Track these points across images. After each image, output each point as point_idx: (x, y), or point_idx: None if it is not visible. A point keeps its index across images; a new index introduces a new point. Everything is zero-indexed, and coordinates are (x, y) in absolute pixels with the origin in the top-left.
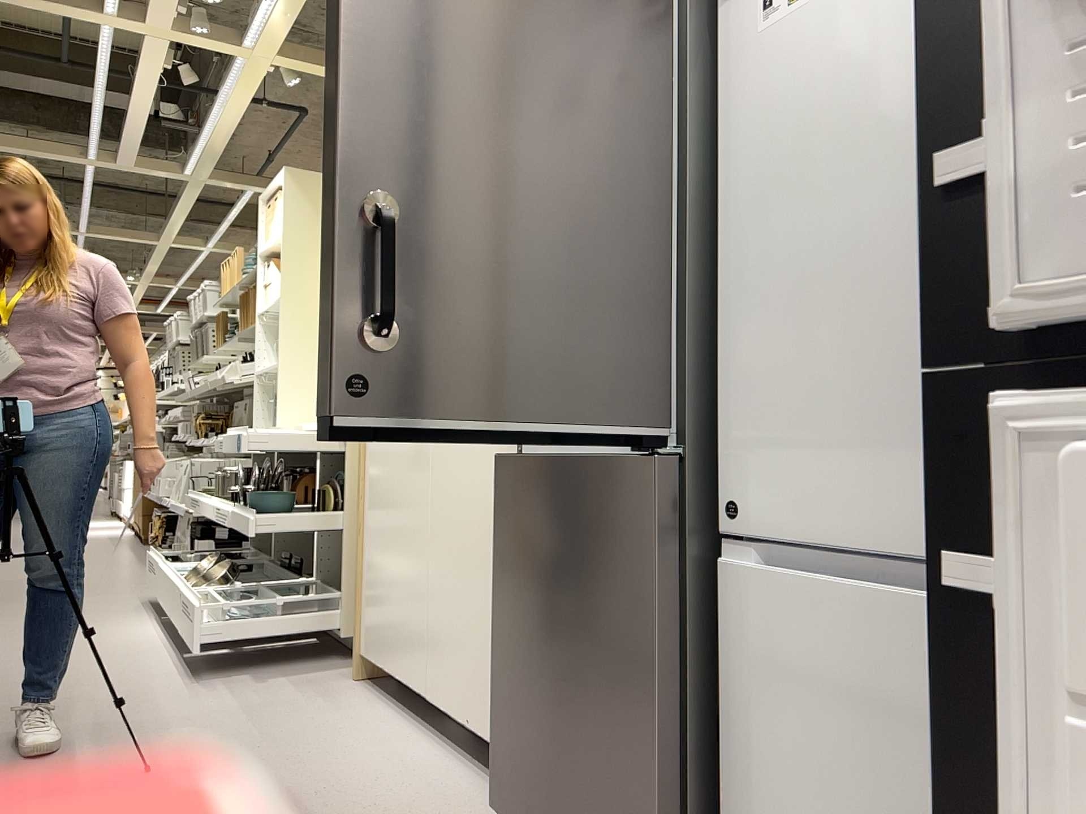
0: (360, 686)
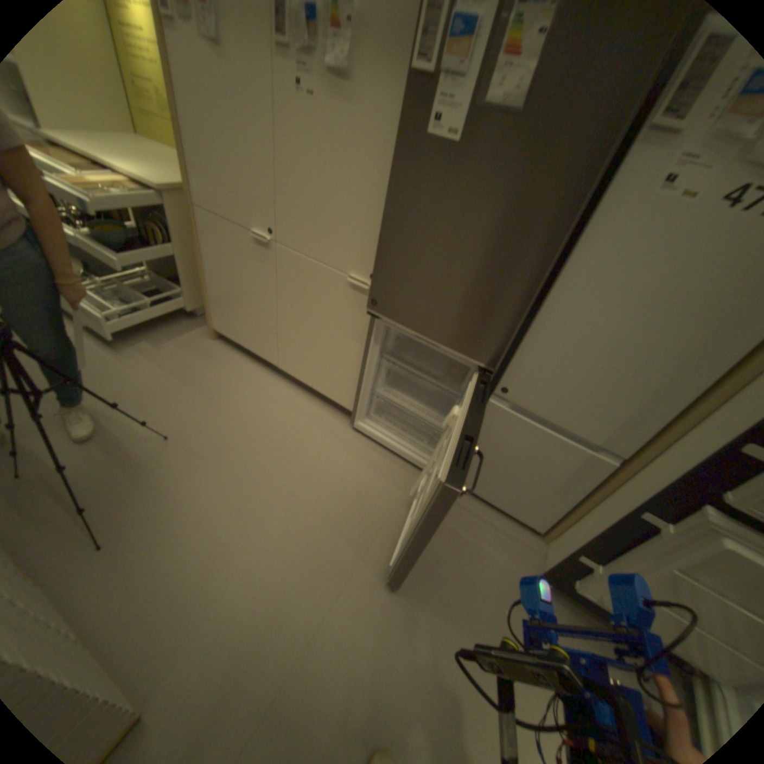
0: (219, 343)
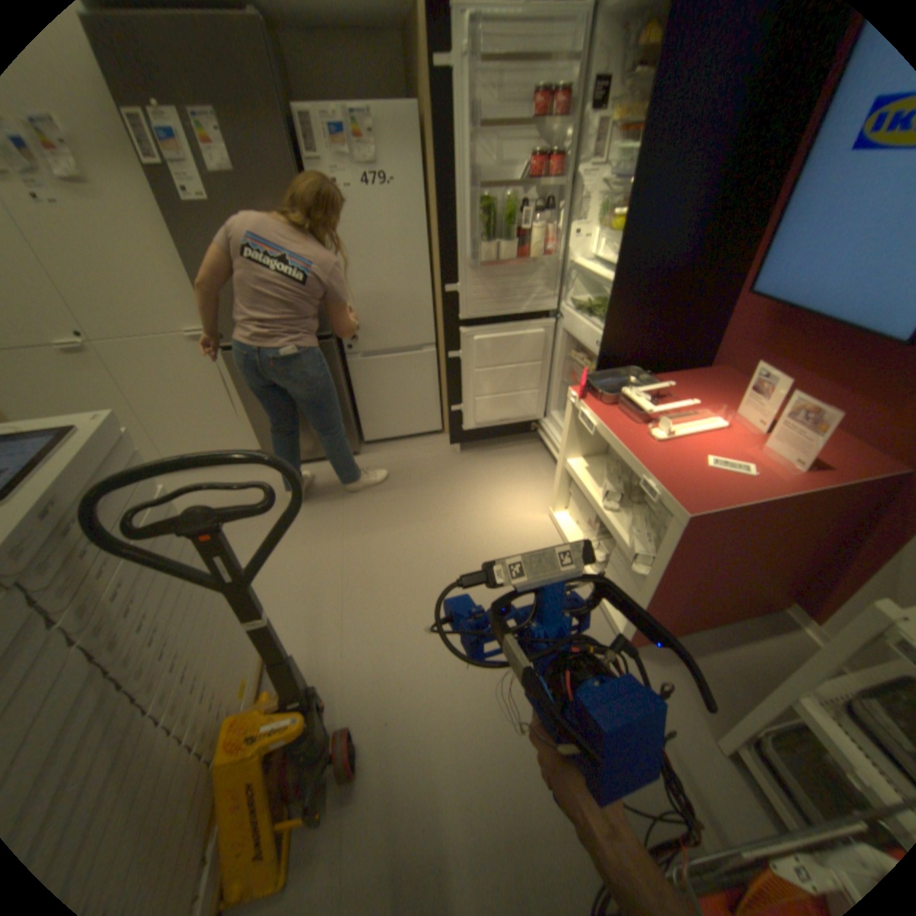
0: None
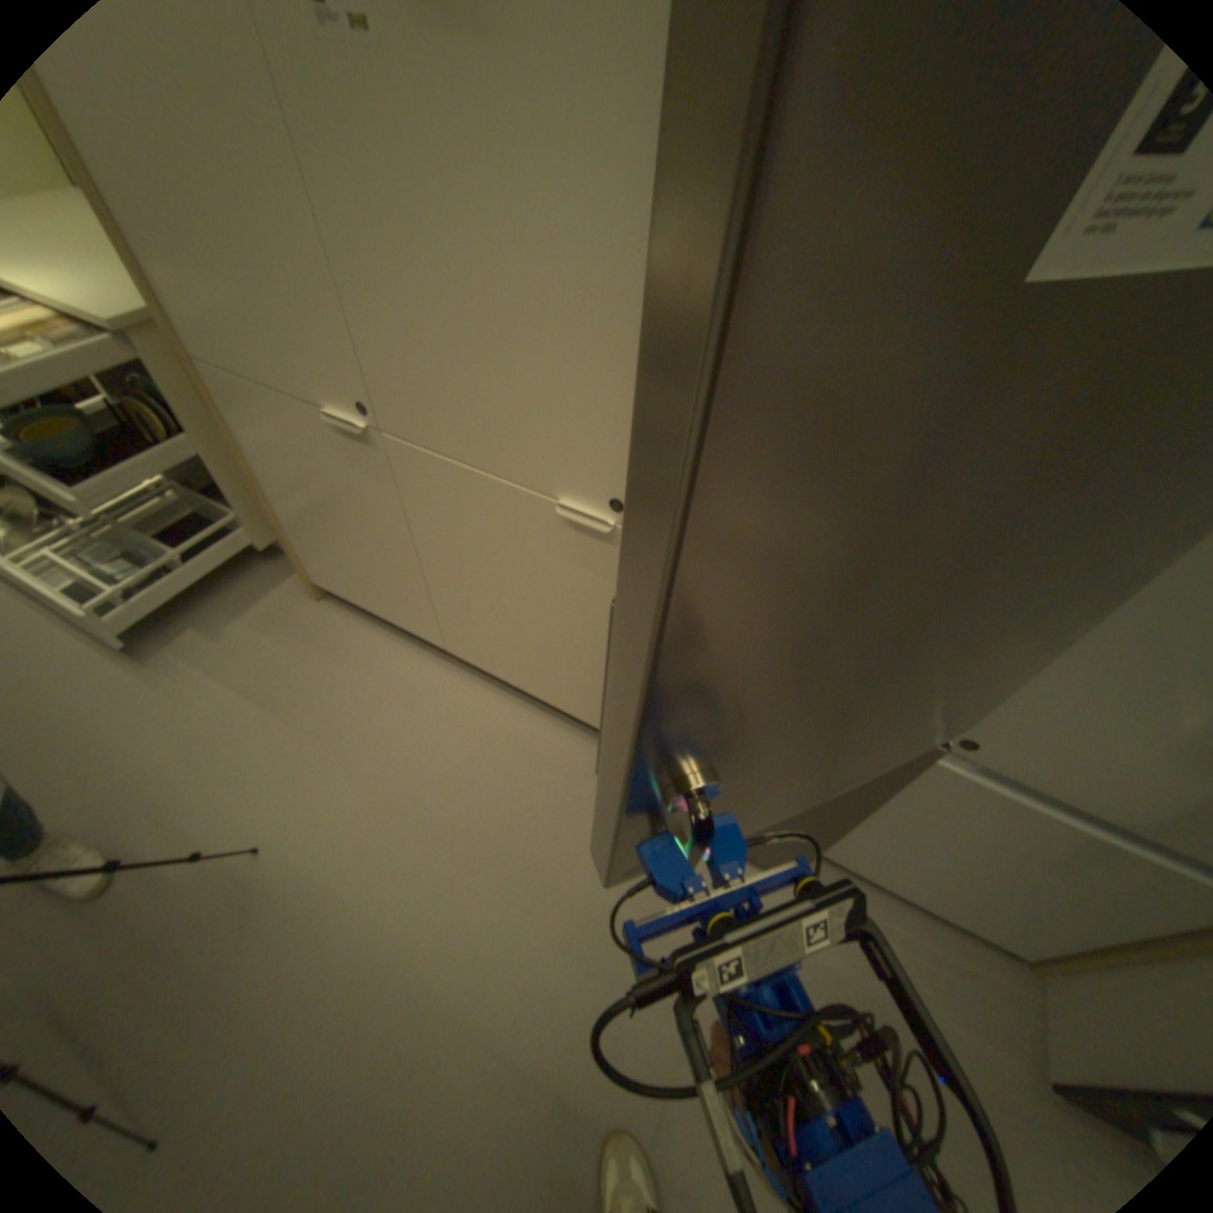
0: (328, 609)
